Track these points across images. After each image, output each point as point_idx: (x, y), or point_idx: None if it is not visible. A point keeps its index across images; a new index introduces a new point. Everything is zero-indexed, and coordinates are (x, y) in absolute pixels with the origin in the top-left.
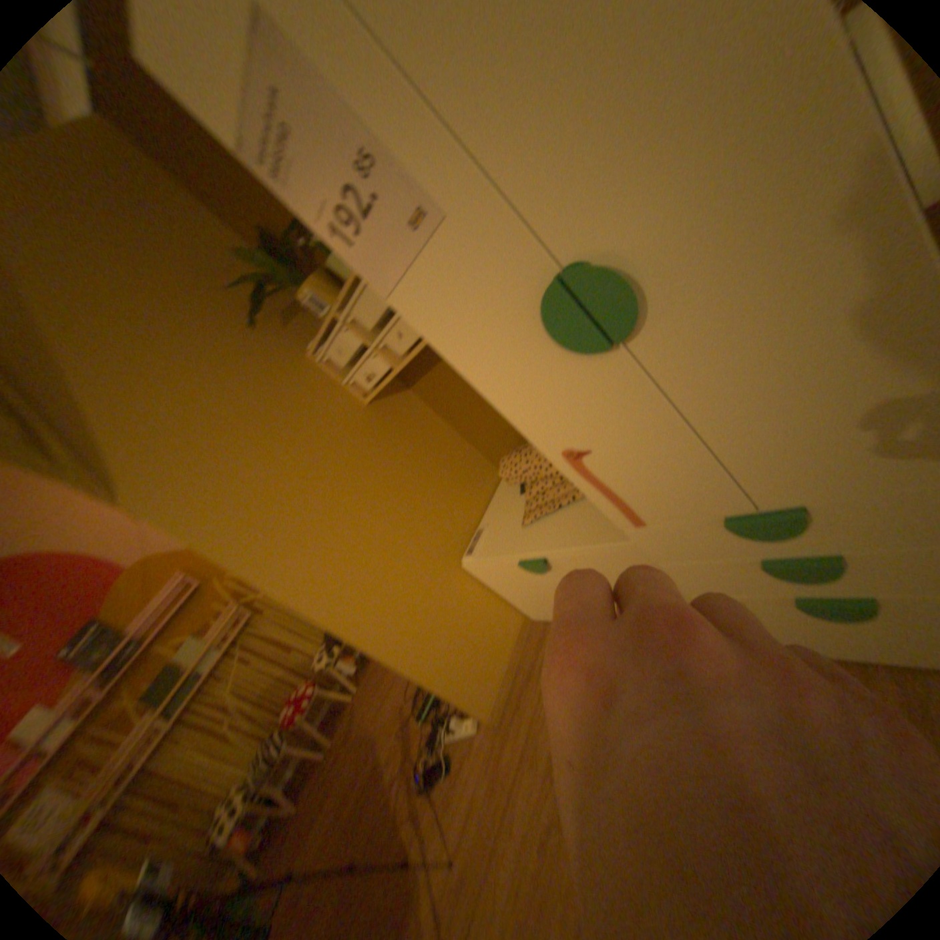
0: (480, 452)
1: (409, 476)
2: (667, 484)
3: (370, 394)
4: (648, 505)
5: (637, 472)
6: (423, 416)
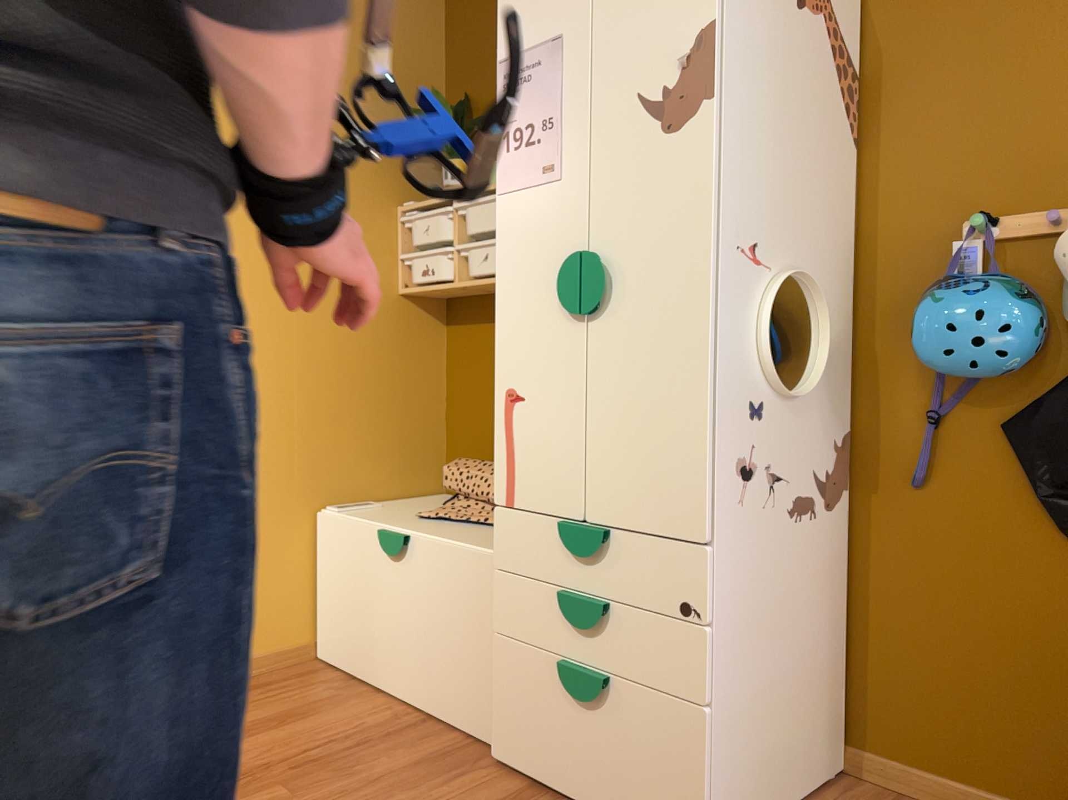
0: (443, 450)
1: (361, 387)
2: (548, 463)
3: (409, 287)
4: (525, 482)
5: (538, 439)
6: (429, 359)
